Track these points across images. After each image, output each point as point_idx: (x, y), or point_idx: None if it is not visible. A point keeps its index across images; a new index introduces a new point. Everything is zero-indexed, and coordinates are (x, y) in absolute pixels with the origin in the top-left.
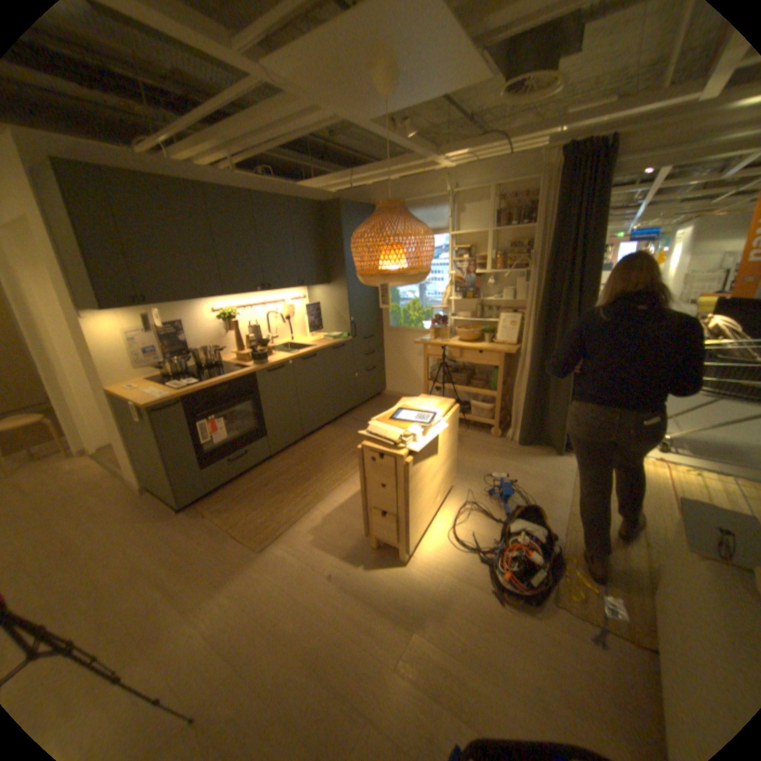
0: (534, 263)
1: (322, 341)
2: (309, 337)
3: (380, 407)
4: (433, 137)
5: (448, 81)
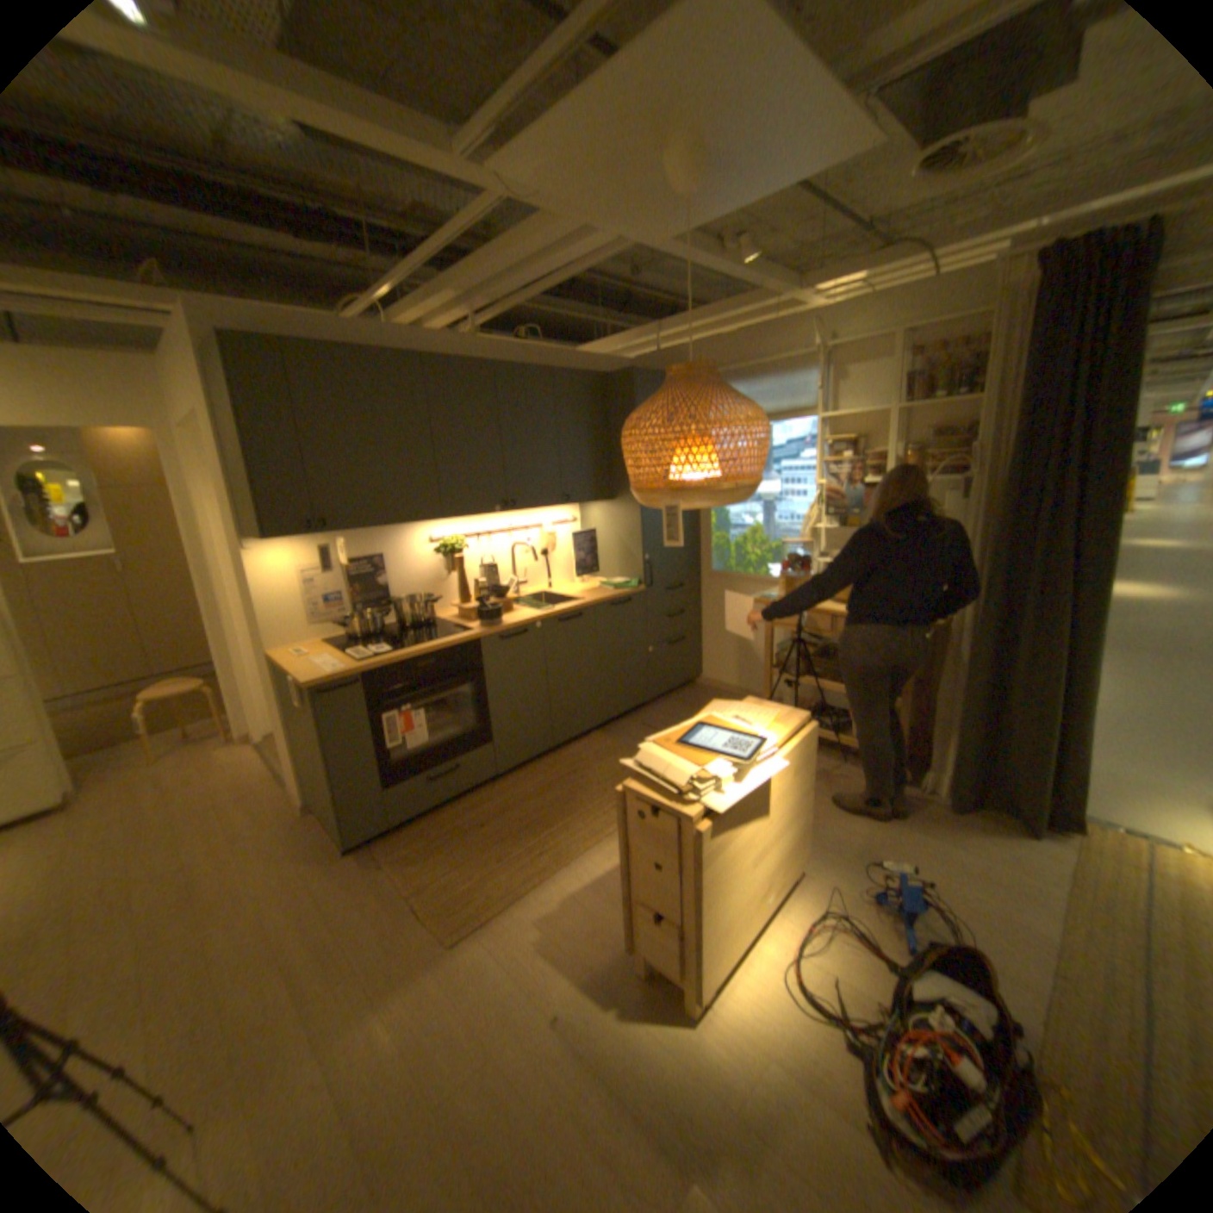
0: (982, 465)
1: (596, 592)
2: (578, 584)
3: (690, 707)
4: (791, 260)
5: (800, 157)
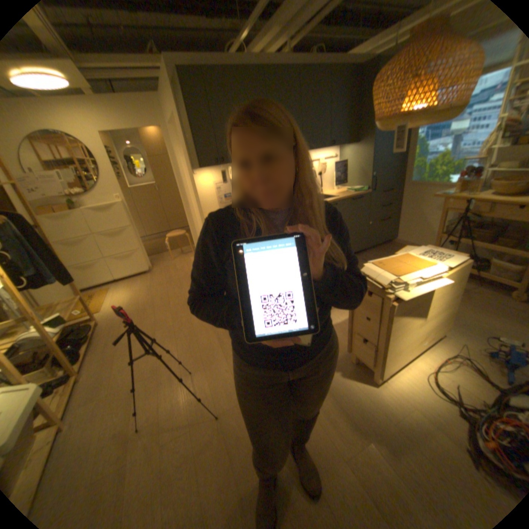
0: None
1: (345, 193)
2: (335, 189)
3: (388, 253)
4: None
5: None
